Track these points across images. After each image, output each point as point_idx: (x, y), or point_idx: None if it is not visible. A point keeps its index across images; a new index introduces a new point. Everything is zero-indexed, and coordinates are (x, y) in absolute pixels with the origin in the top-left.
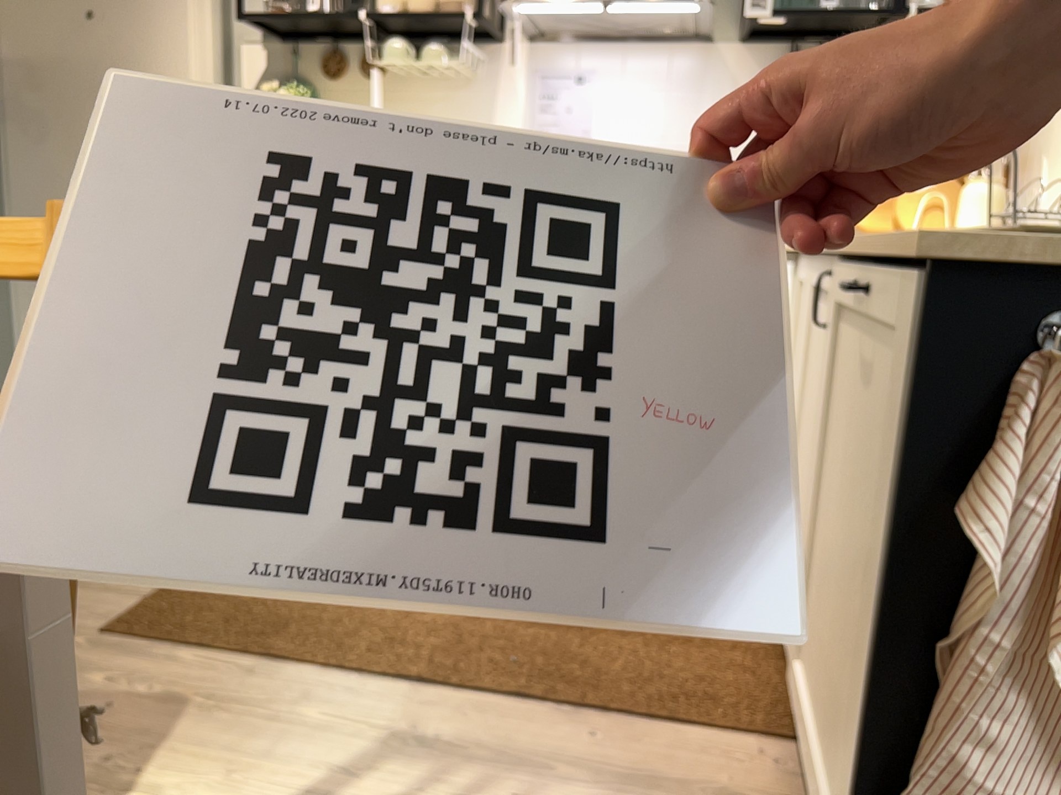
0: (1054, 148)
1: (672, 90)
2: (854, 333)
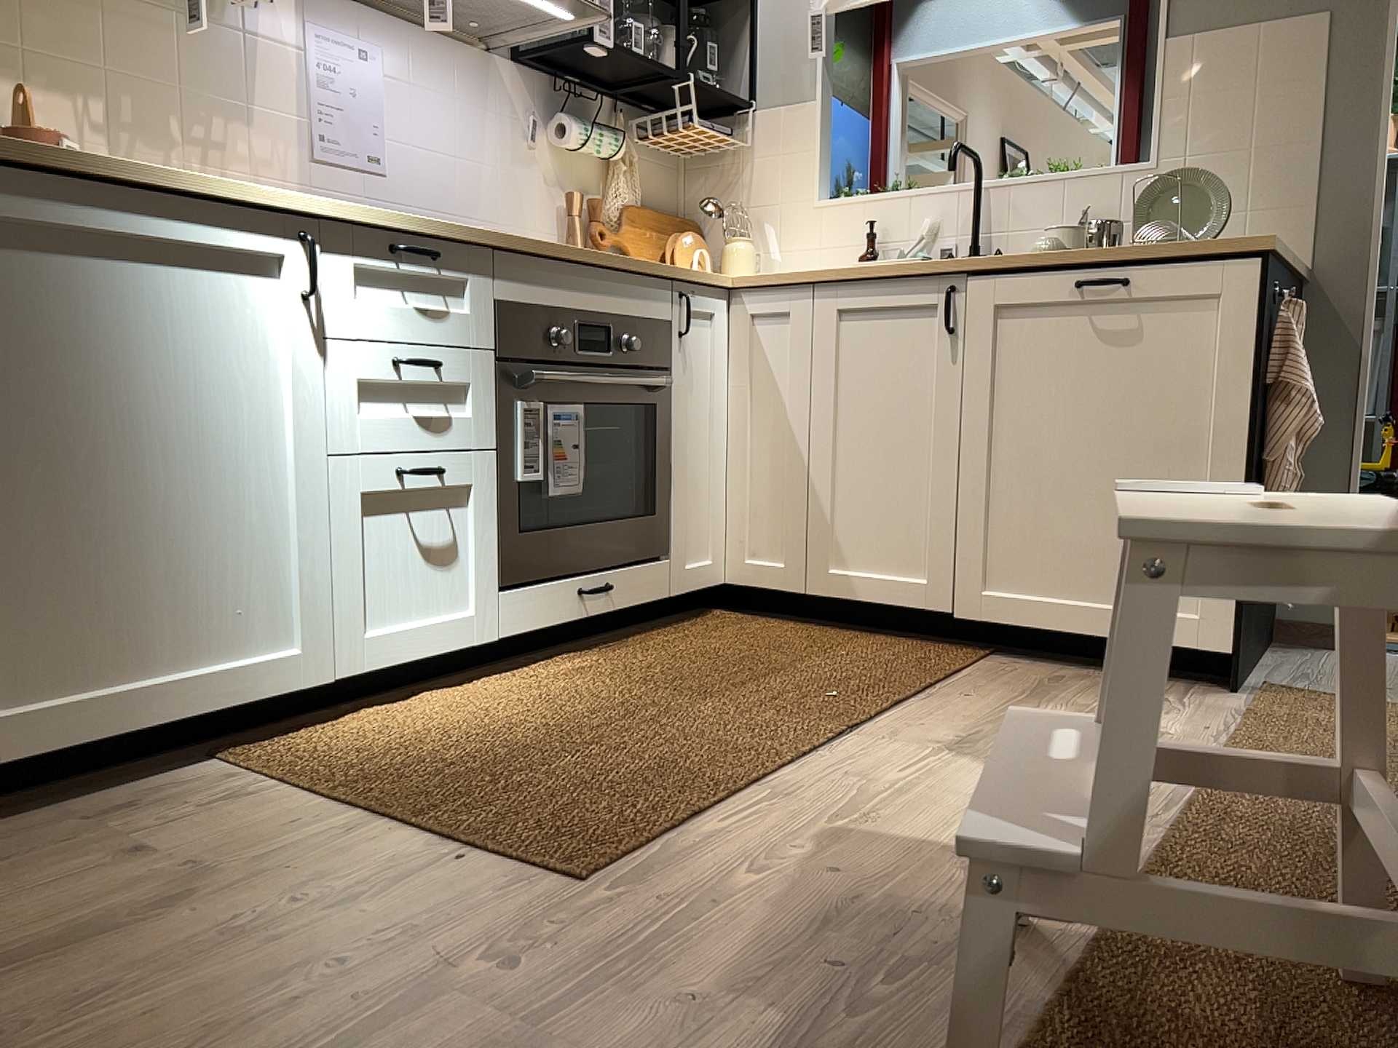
0: (790, 214)
1: (462, 97)
2: (1050, 315)
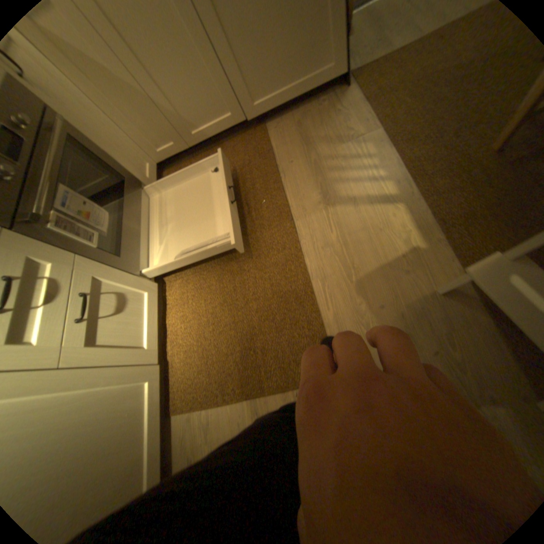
0: None
1: None
2: None
